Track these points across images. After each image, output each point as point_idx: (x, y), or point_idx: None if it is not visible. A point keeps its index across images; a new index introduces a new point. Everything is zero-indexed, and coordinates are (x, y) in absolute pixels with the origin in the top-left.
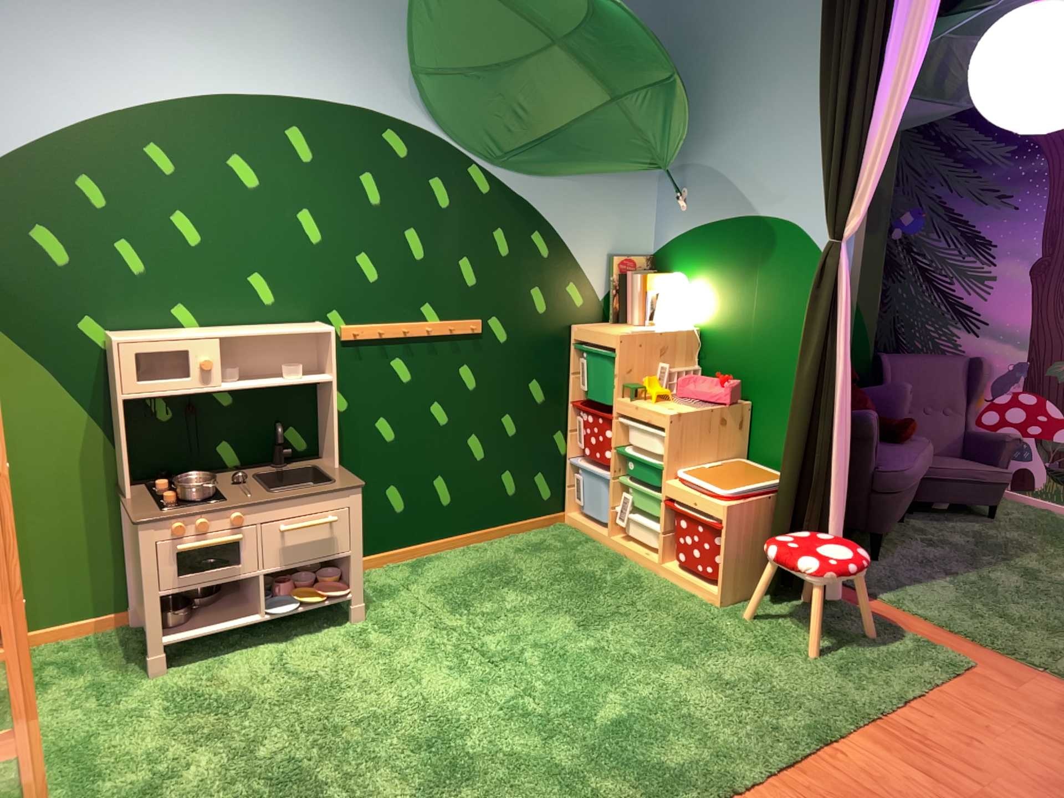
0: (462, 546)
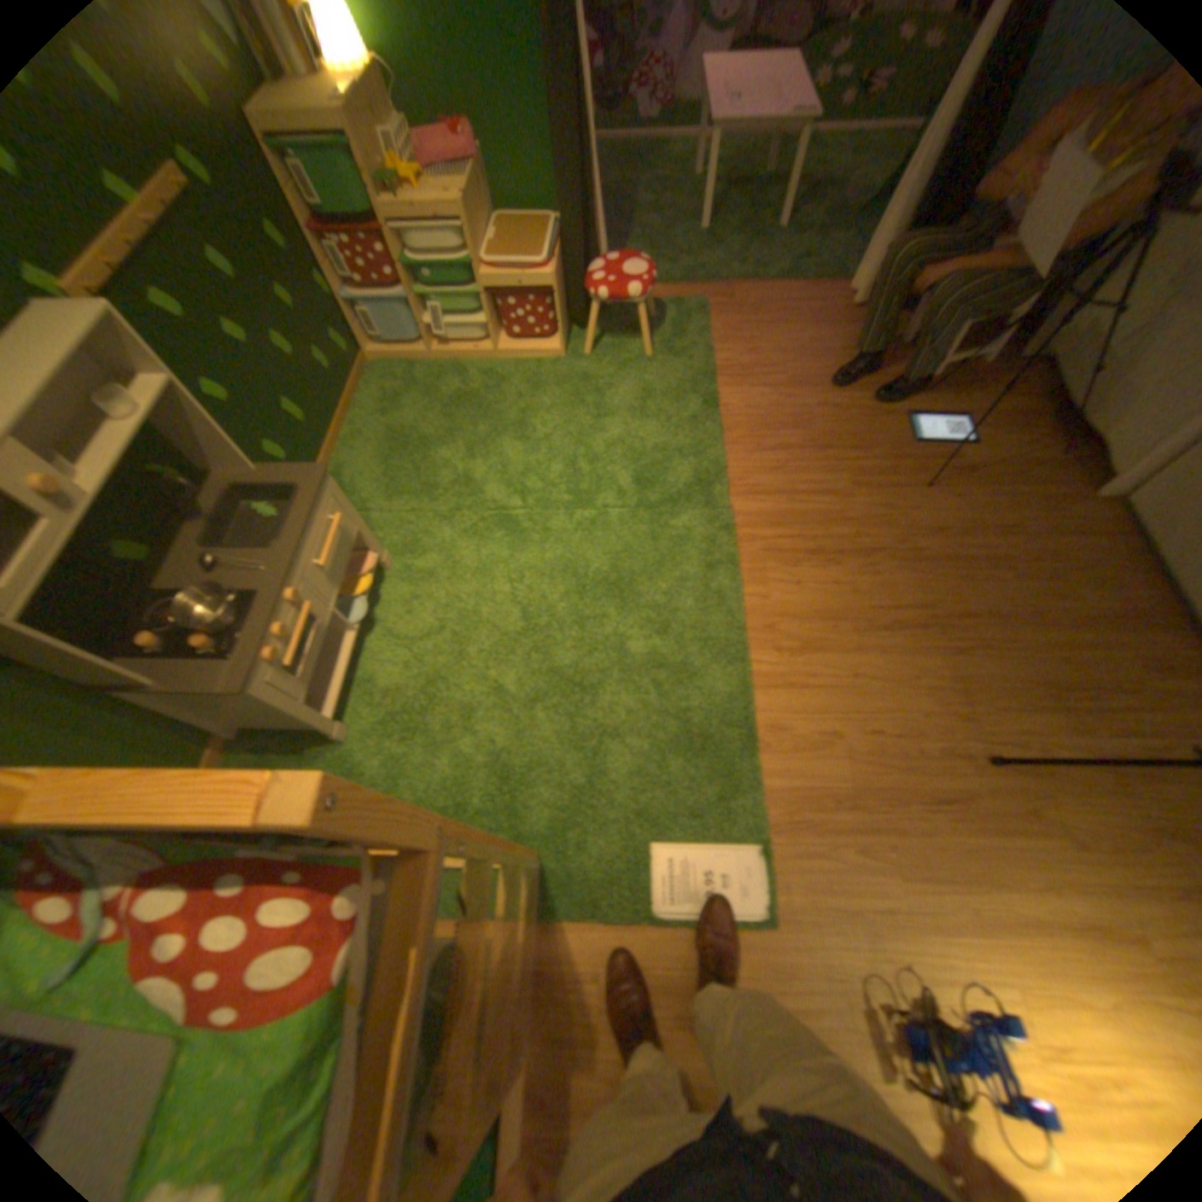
0: (336, 444)
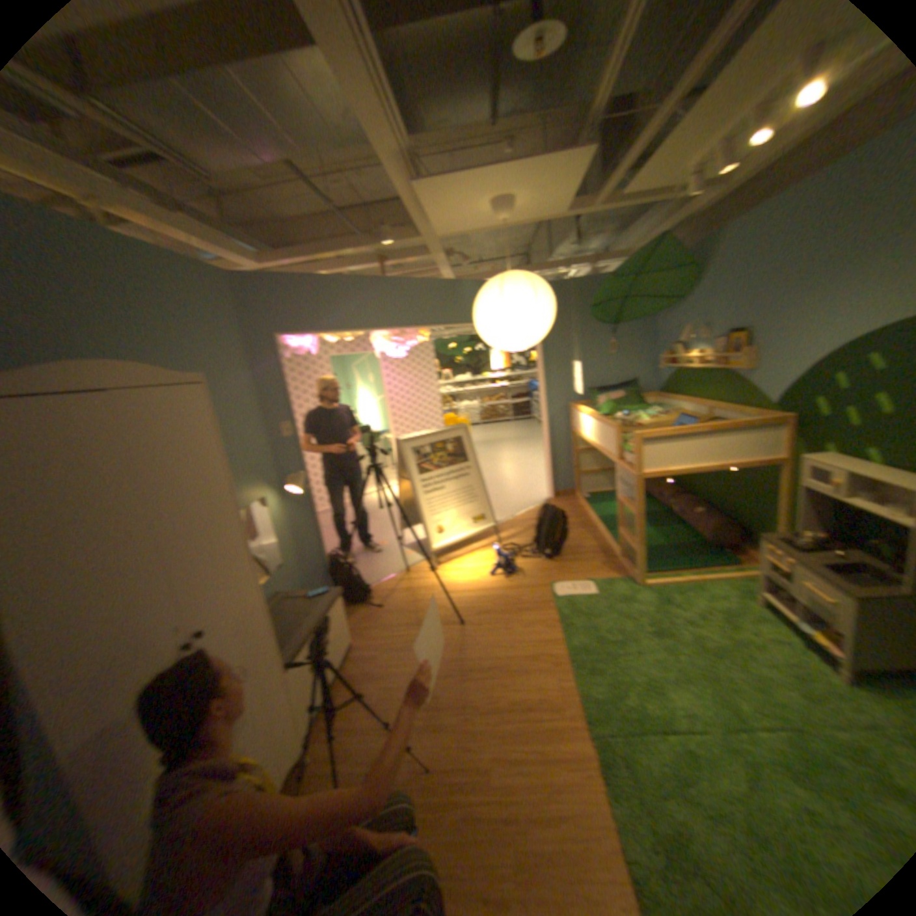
0: None
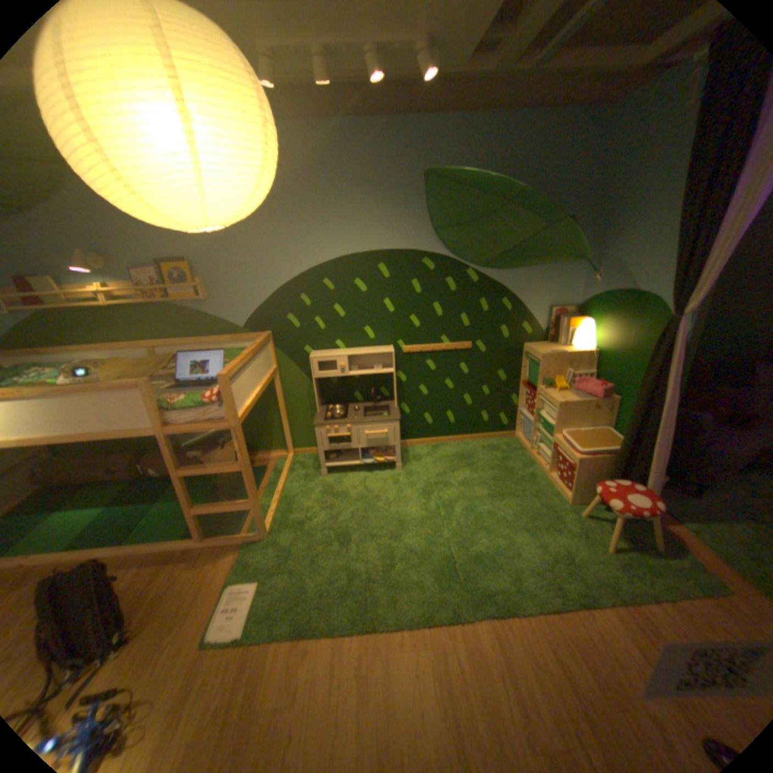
0: (459, 441)
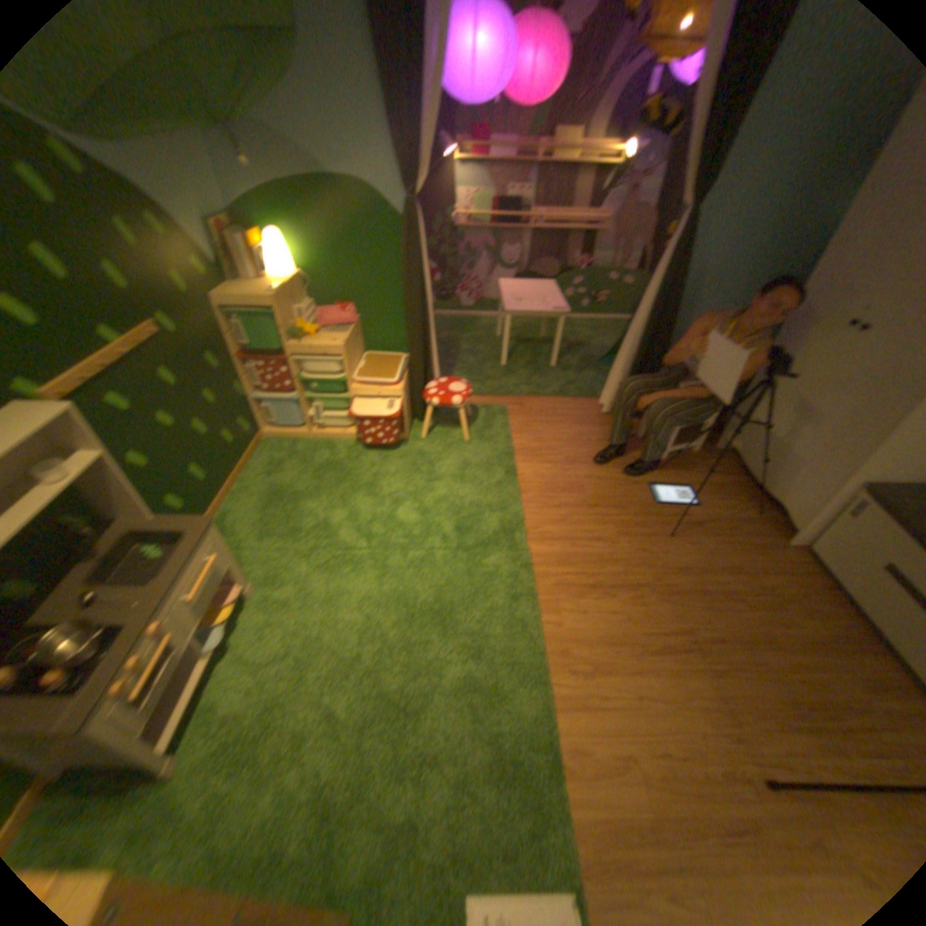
0: (227, 494)
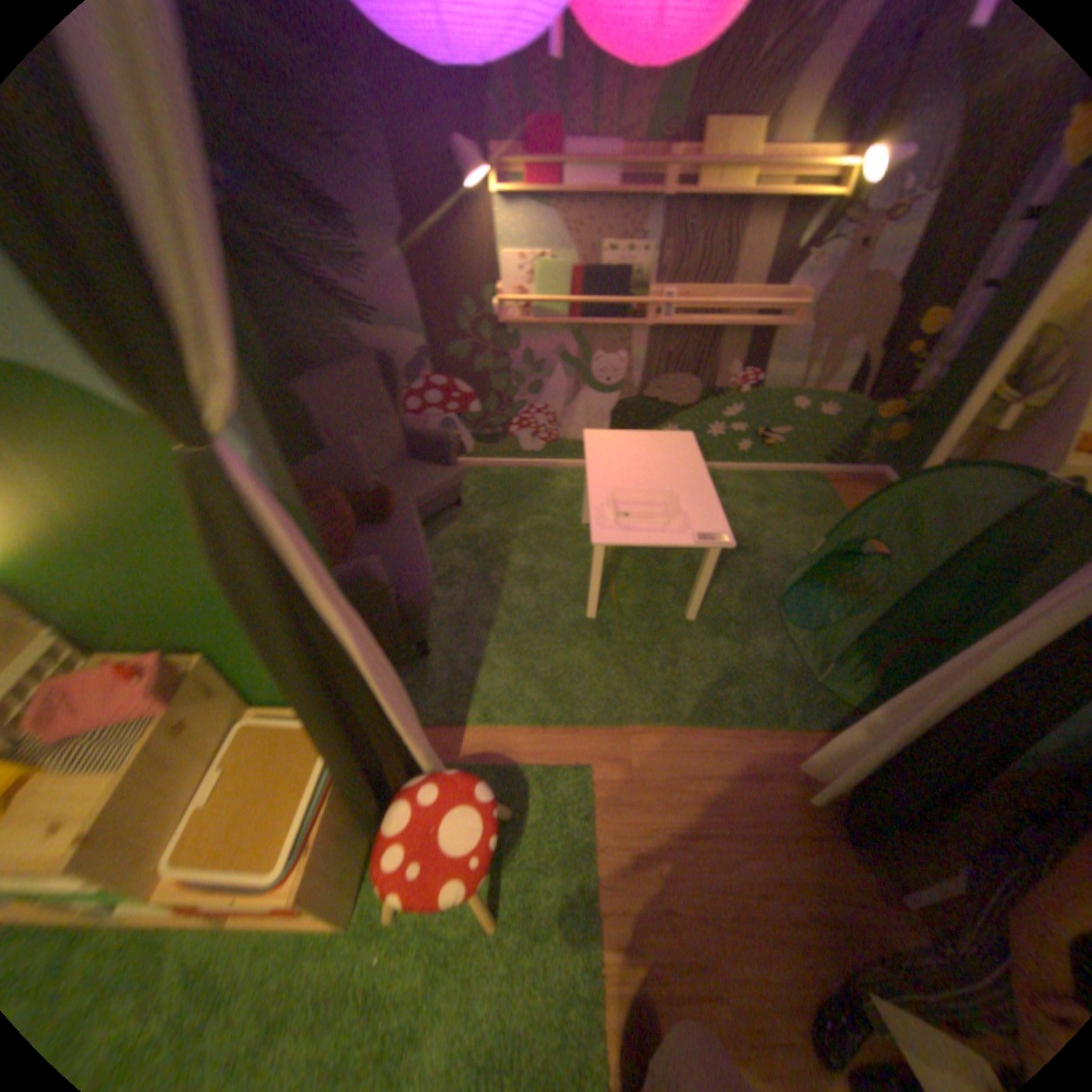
0: None
